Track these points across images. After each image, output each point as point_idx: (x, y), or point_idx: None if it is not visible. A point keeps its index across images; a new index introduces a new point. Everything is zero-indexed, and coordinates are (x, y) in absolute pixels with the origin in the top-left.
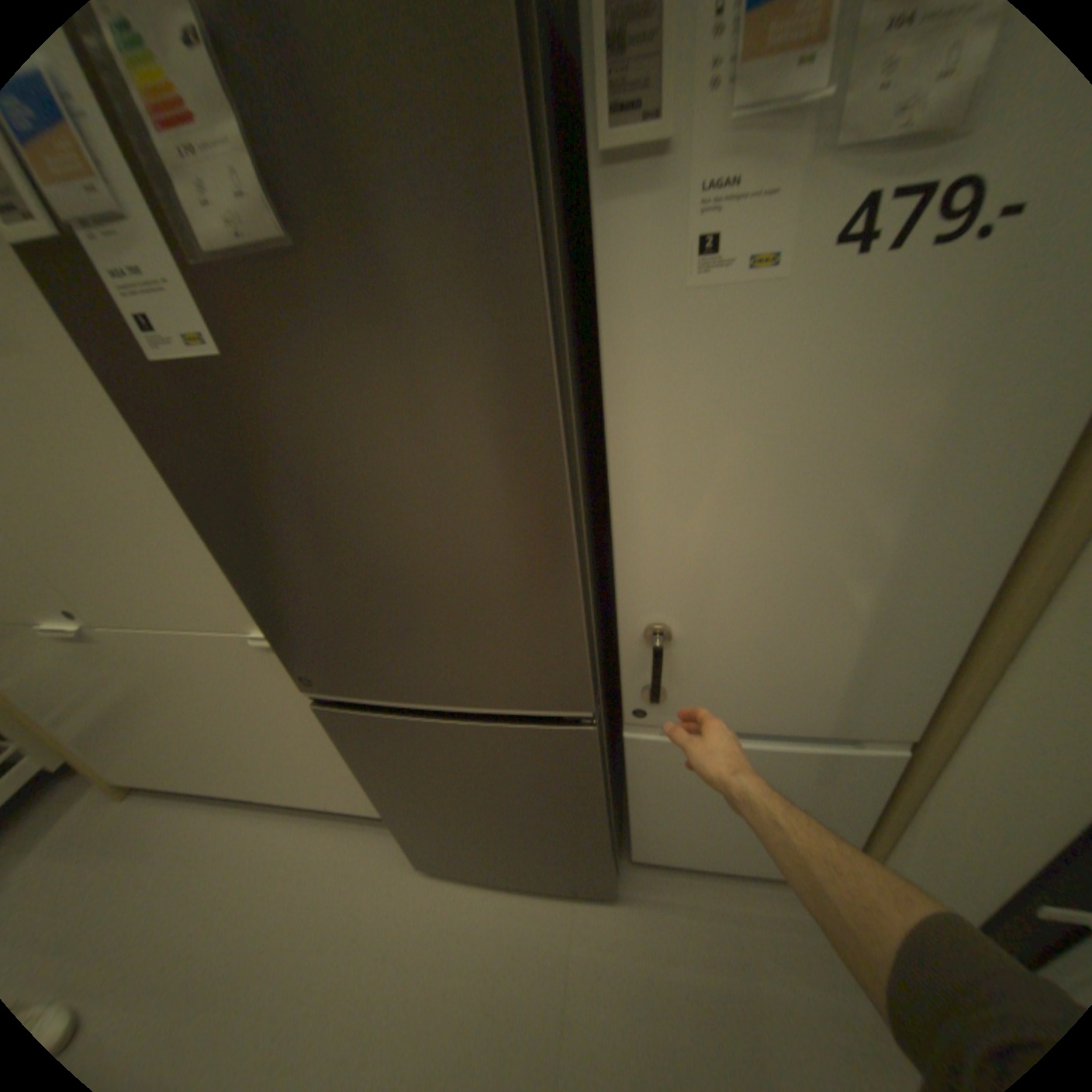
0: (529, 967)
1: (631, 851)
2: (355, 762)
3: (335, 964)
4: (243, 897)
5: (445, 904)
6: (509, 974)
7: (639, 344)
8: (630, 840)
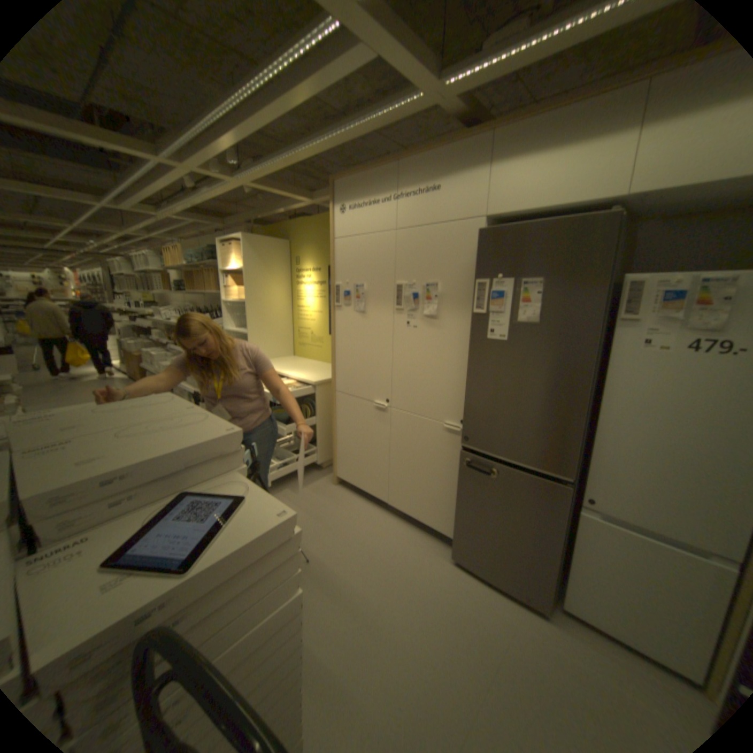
0: (499, 619)
1: (566, 600)
2: (462, 482)
3: (413, 573)
4: (378, 535)
5: (462, 579)
6: (489, 616)
7: (623, 361)
8: (568, 592)
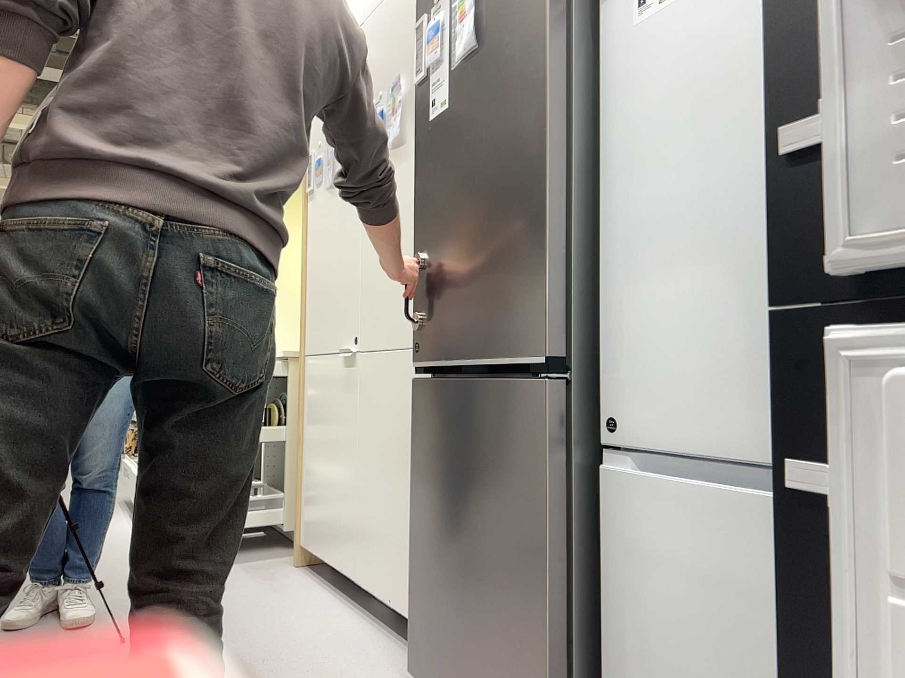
0: None
1: None
2: (416, 457)
3: None
4: (300, 633)
5: None
6: None
7: (619, 65)
8: None
